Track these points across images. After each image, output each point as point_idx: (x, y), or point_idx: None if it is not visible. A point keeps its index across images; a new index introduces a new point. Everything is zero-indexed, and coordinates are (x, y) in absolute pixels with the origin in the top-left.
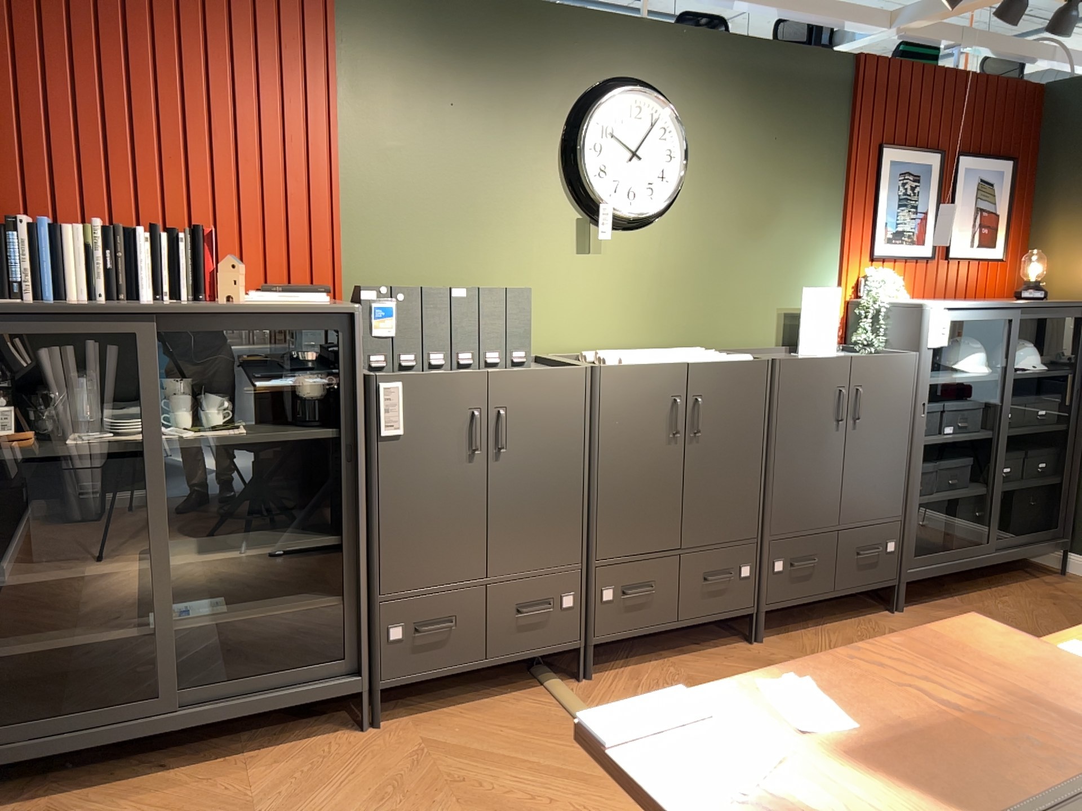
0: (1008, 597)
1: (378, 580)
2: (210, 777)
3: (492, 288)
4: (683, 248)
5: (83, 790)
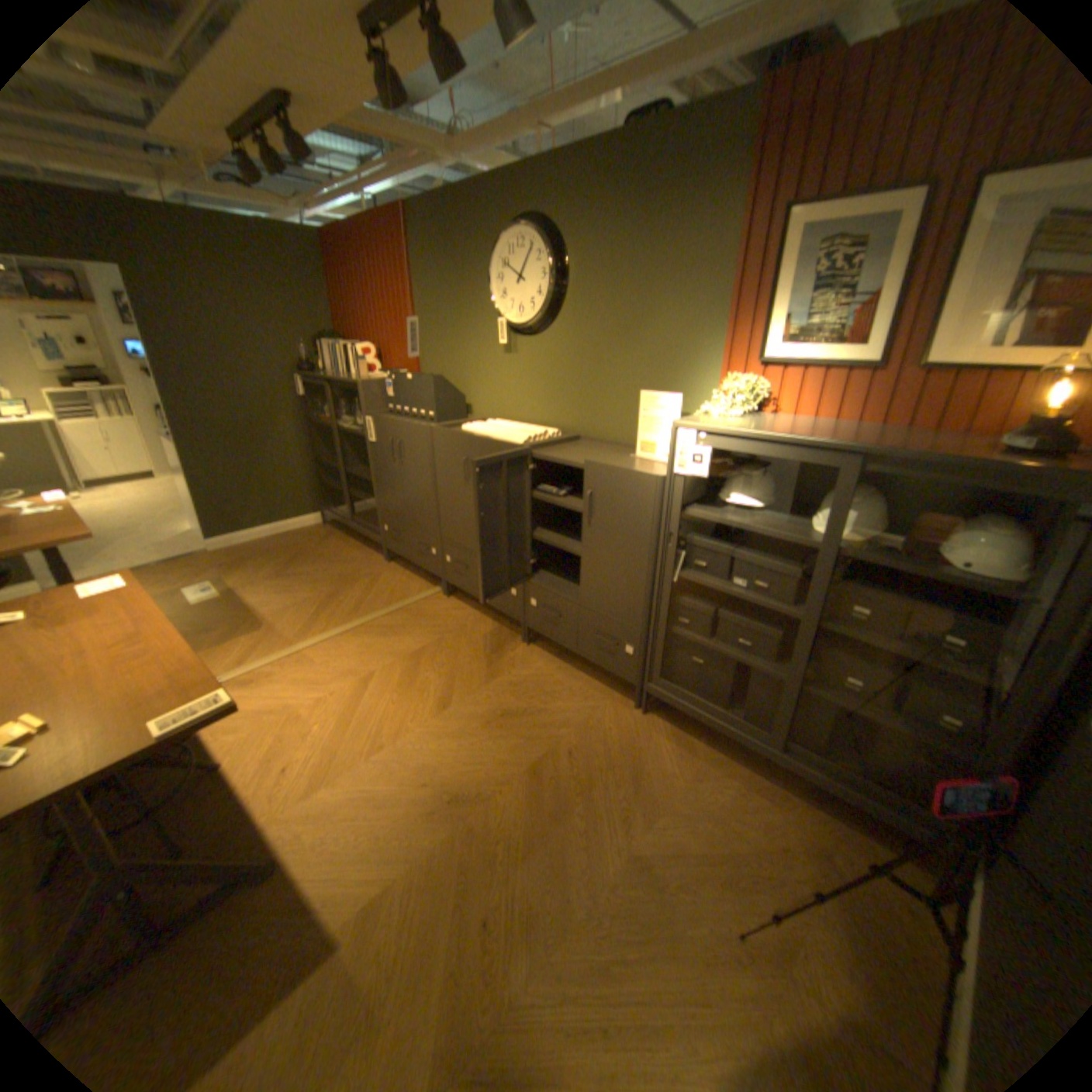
0: (765, 802)
1: (379, 503)
2: (352, 547)
3: (419, 376)
4: (567, 350)
5: (343, 534)
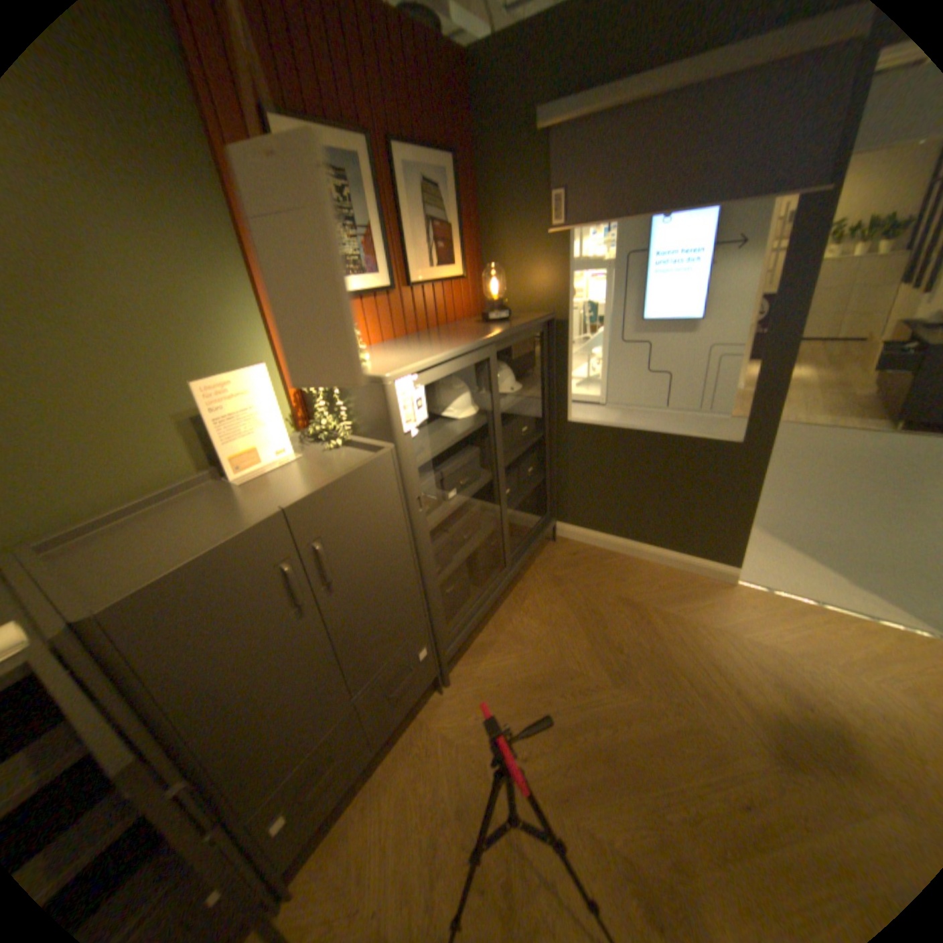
0: (526, 600)
1: None
2: None
3: None
4: None
5: None
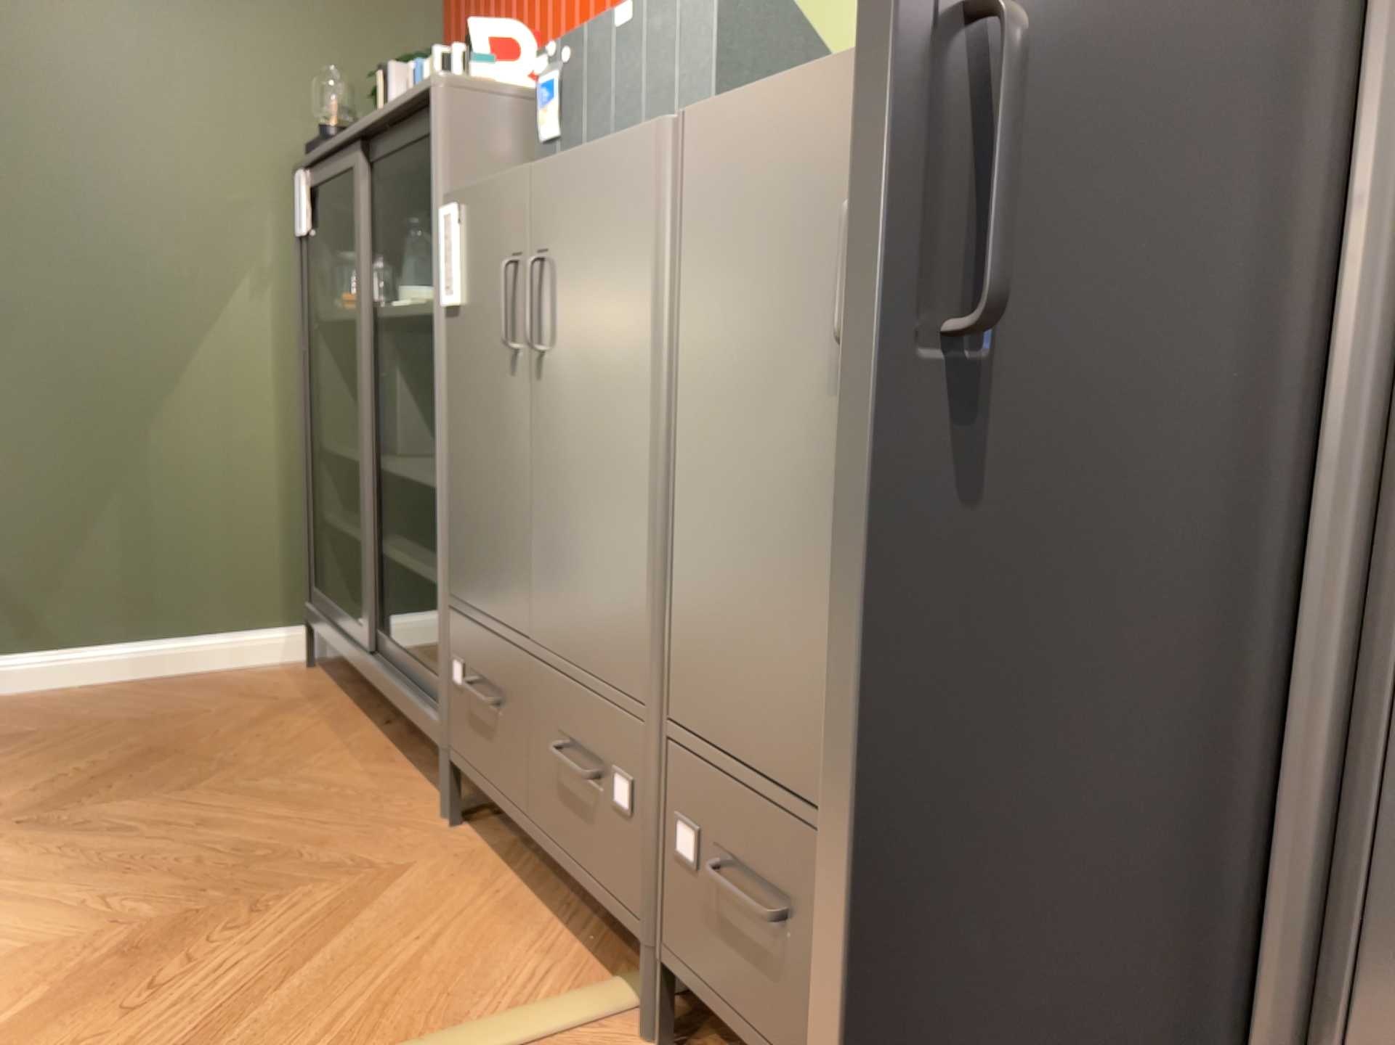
0: None
1: (447, 566)
2: (350, 748)
3: None
4: None
5: (348, 702)
